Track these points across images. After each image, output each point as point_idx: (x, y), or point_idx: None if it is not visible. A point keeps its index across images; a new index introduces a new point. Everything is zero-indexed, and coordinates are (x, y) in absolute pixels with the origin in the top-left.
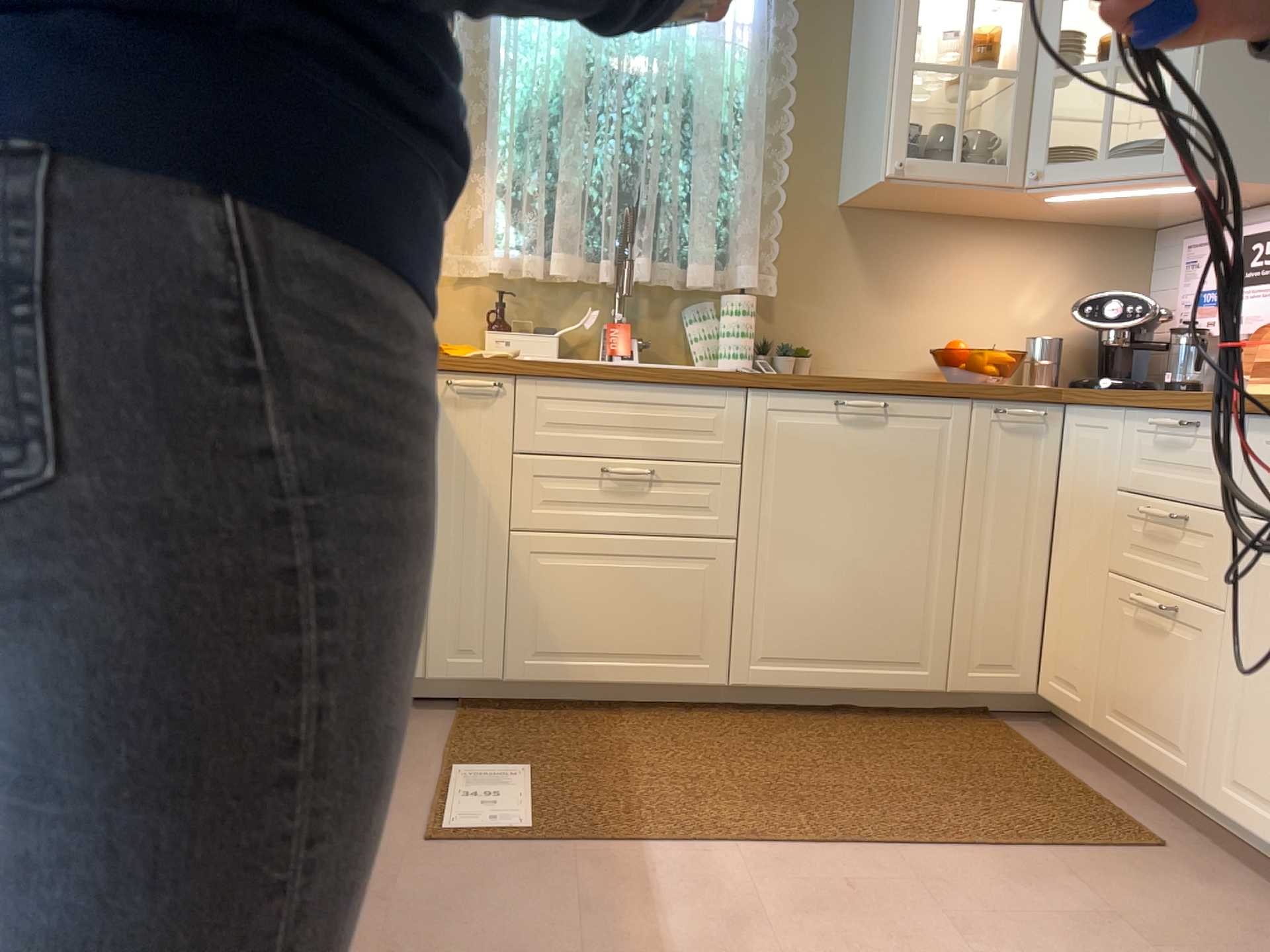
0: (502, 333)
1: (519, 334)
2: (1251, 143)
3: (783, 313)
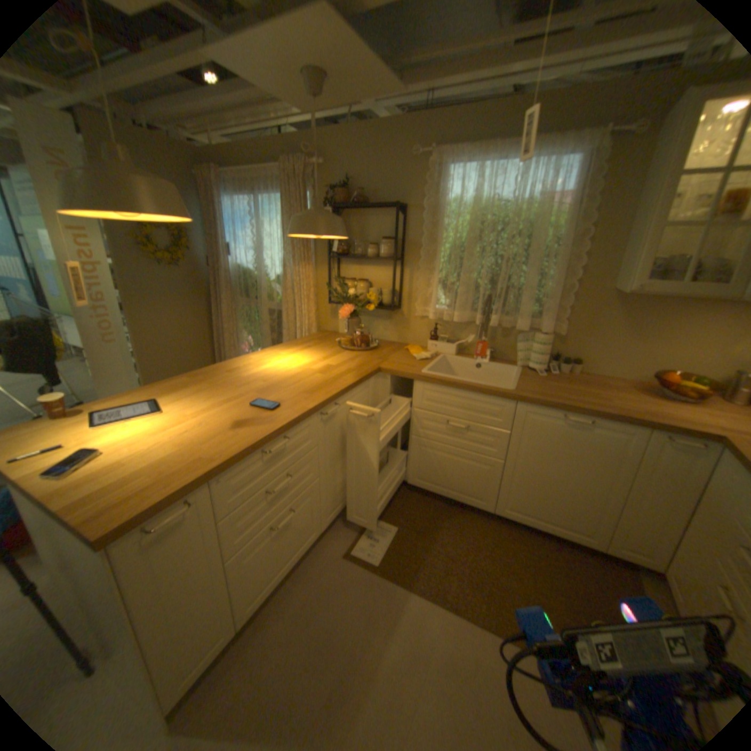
0: (433, 343)
1: (440, 344)
2: None
3: (570, 342)
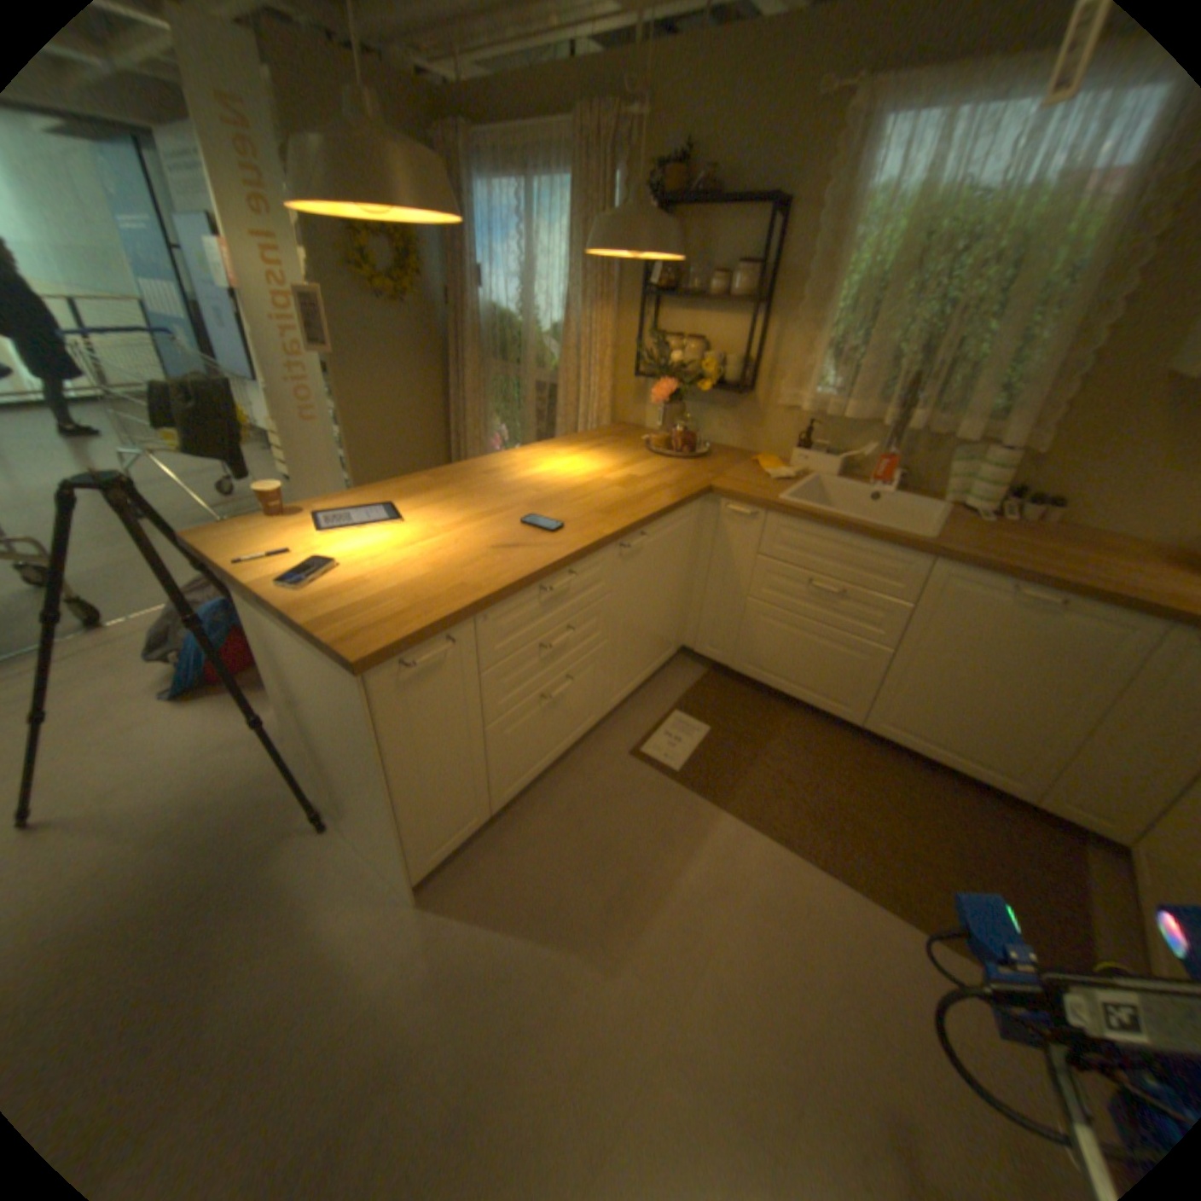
0: (803, 452)
1: (814, 455)
2: None
3: (1053, 466)
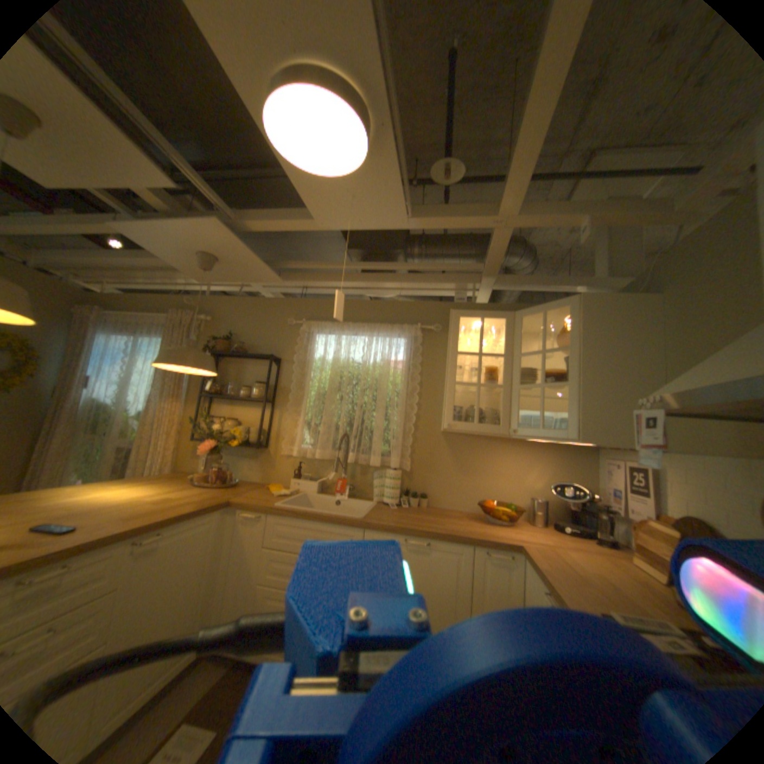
0: (296, 481)
1: (303, 482)
2: (614, 428)
3: (416, 478)
